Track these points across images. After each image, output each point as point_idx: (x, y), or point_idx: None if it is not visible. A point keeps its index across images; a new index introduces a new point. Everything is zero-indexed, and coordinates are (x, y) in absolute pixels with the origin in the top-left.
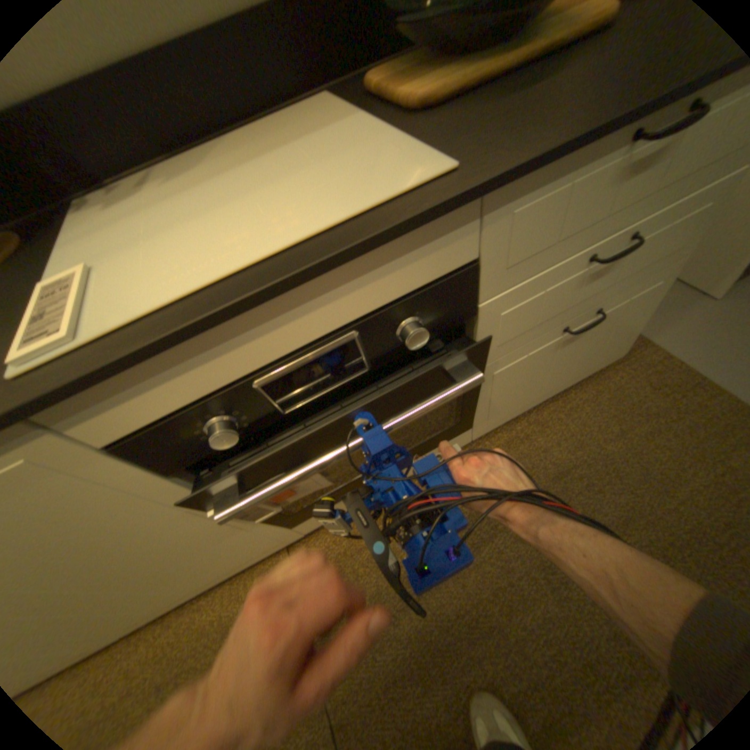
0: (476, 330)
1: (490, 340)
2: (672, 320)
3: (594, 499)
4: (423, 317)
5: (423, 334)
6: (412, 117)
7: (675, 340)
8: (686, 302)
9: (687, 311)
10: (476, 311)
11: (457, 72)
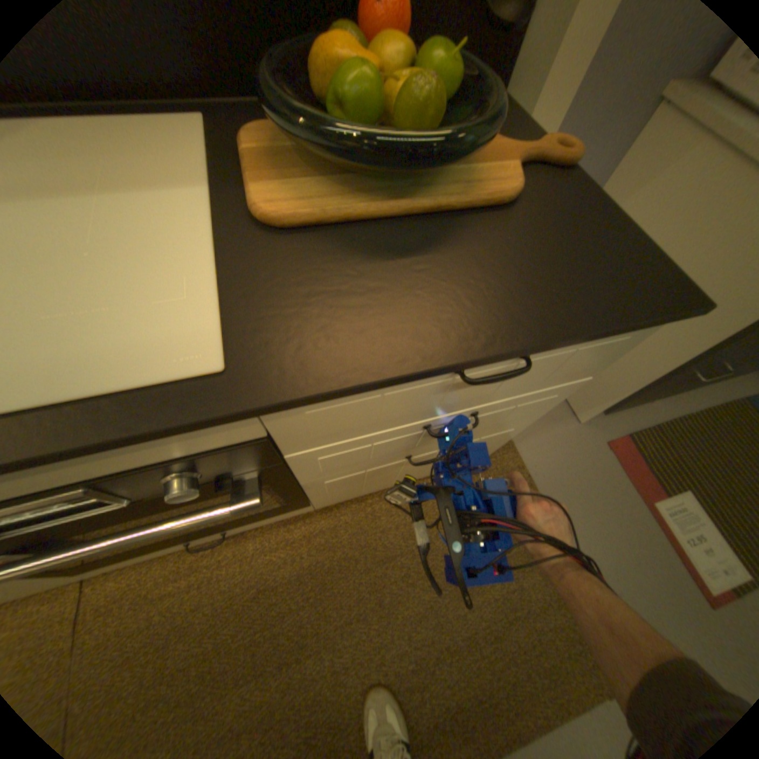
0: (290, 466)
1: (312, 469)
2: (541, 431)
3: (405, 591)
4: (203, 468)
5: (192, 493)
6: (253, 232)
7: (535, 452)
8: (558, 417)
9: (556, 427)
10: (285, 457)
11: (342, 181)
